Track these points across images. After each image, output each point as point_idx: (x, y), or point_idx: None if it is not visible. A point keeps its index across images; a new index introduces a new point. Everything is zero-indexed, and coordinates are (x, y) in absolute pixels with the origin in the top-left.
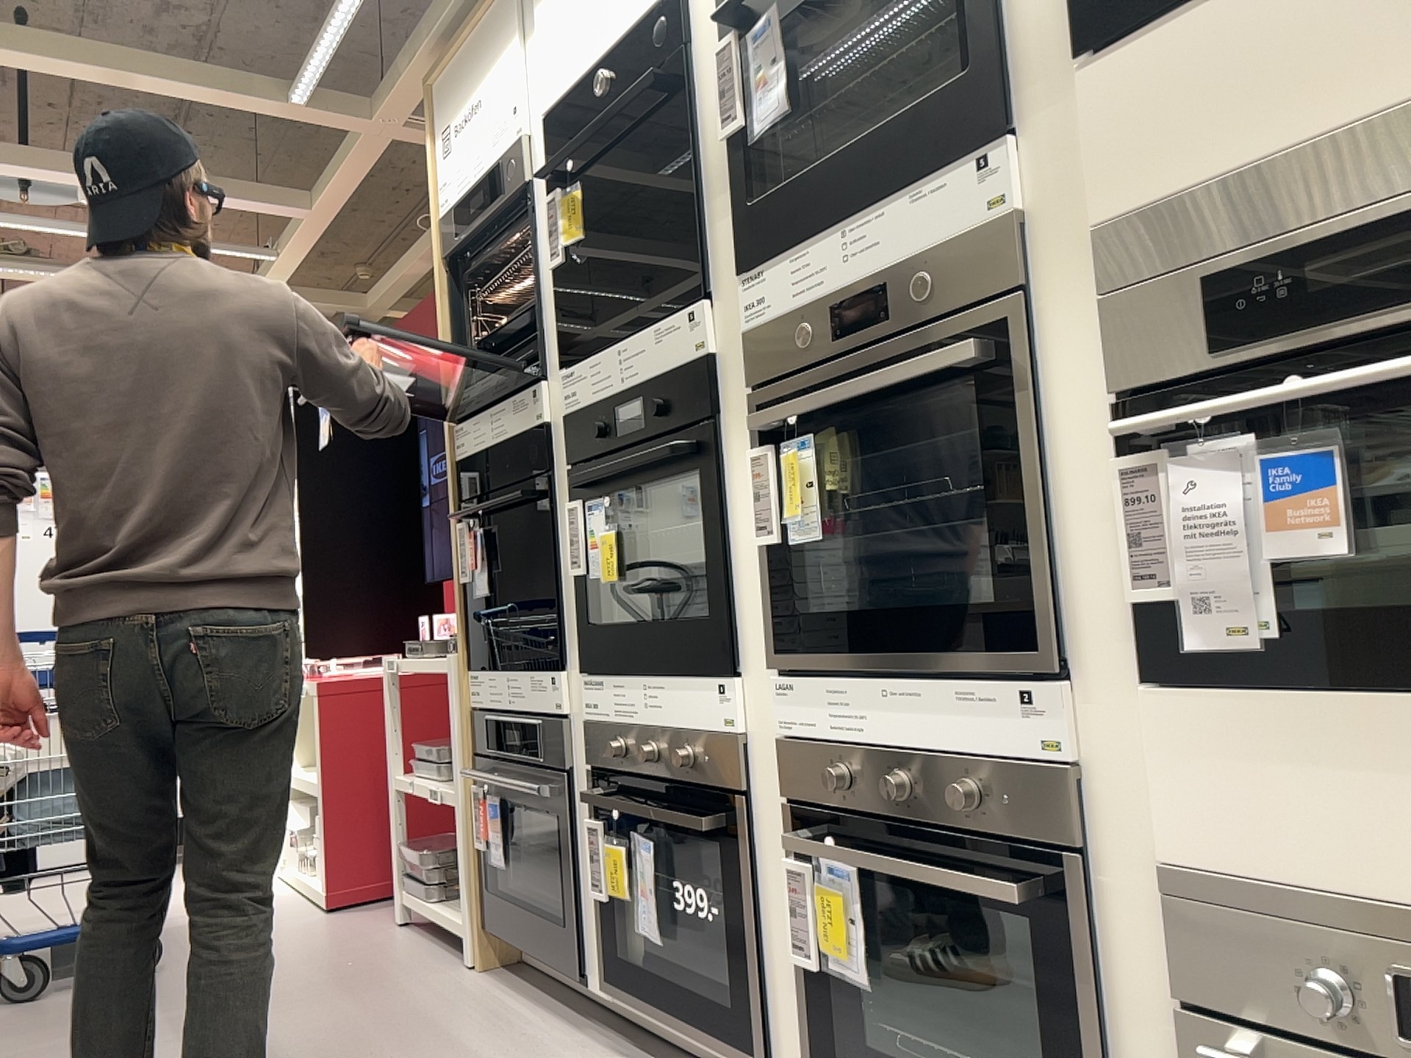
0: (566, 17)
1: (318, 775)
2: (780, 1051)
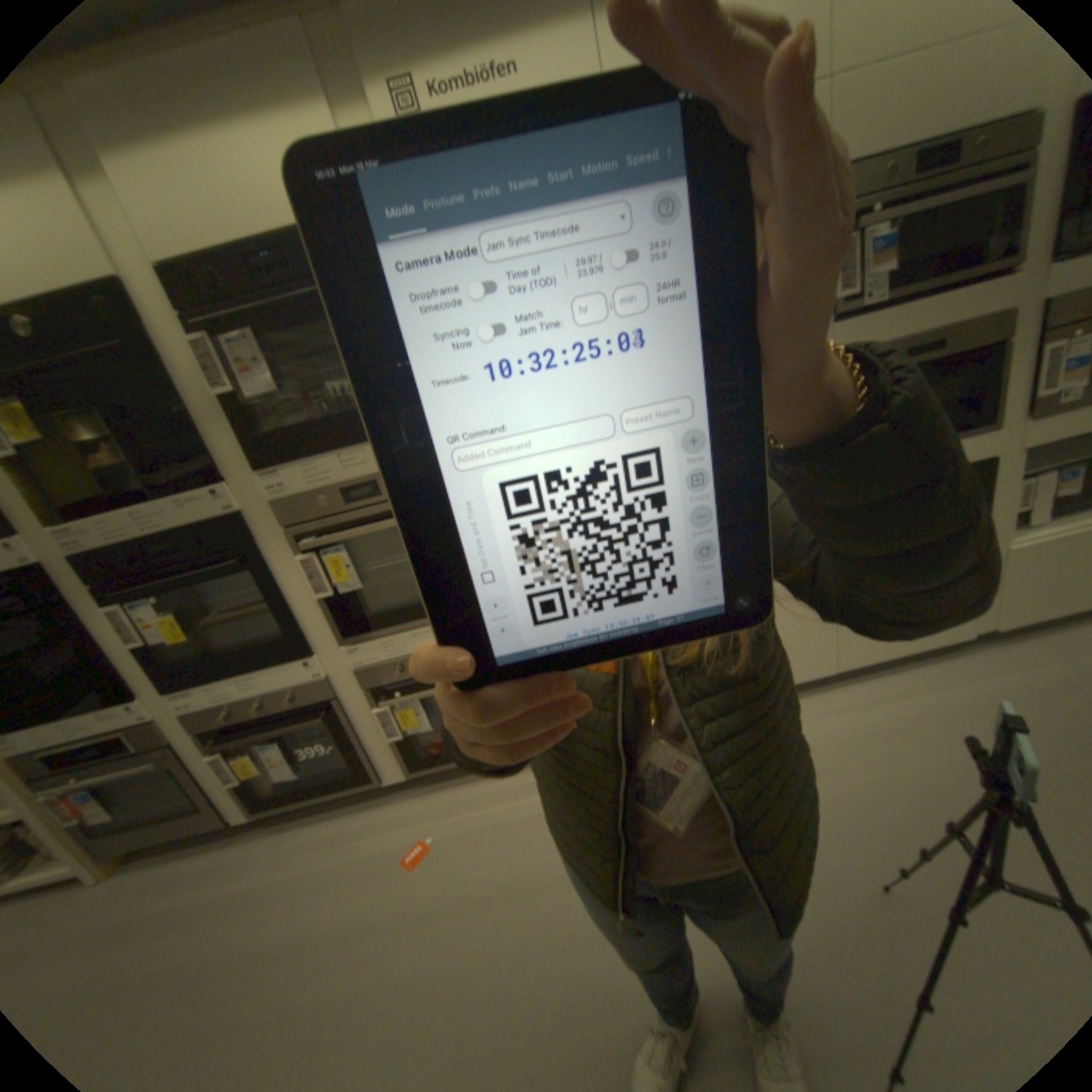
0: None
1: None
2: (380, 776)
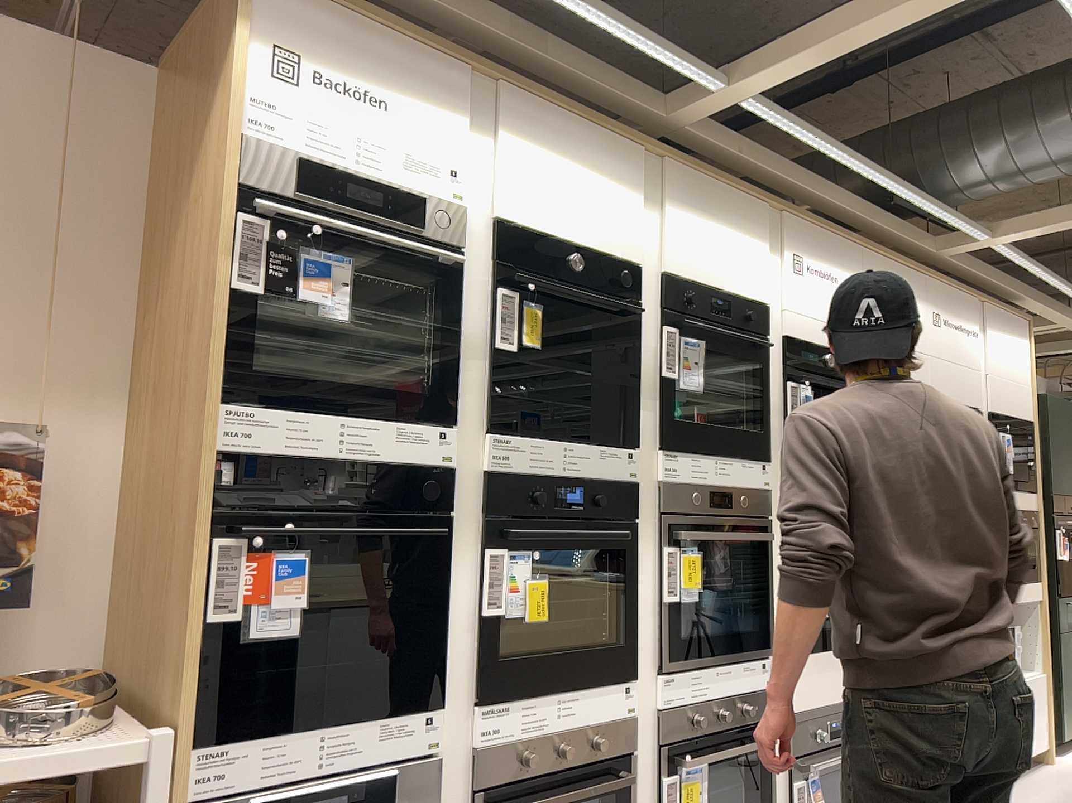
0: (543, 185)
1: None
2: None
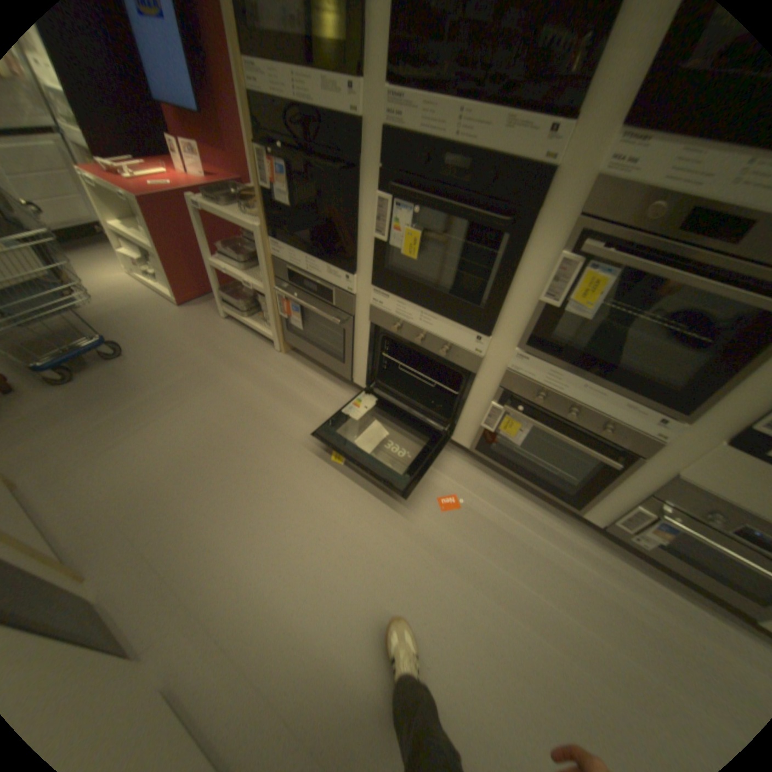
0: None
1: (143, 240)
2: (456, 433)
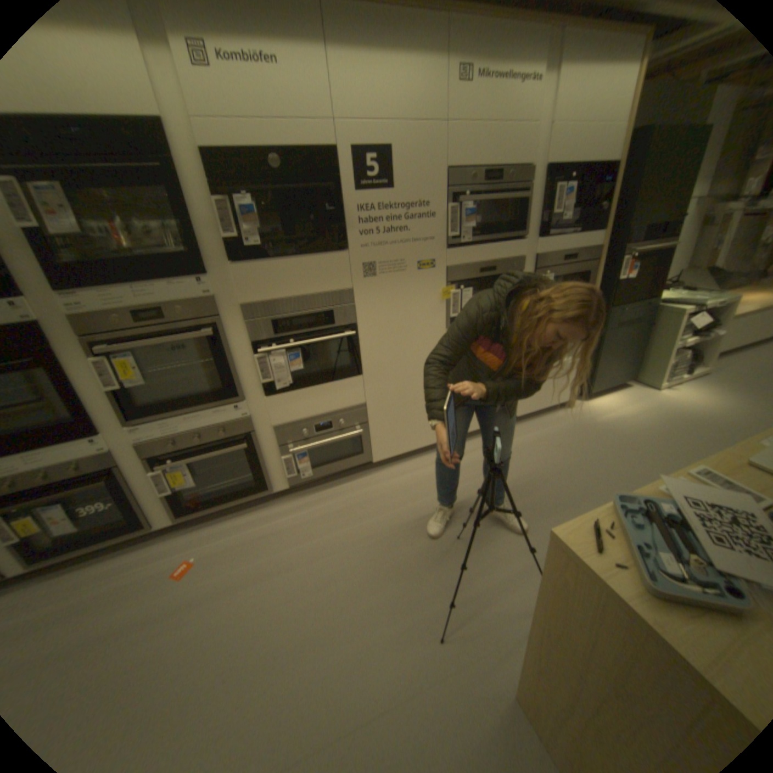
0: None
1: None
2: (150, 523)
